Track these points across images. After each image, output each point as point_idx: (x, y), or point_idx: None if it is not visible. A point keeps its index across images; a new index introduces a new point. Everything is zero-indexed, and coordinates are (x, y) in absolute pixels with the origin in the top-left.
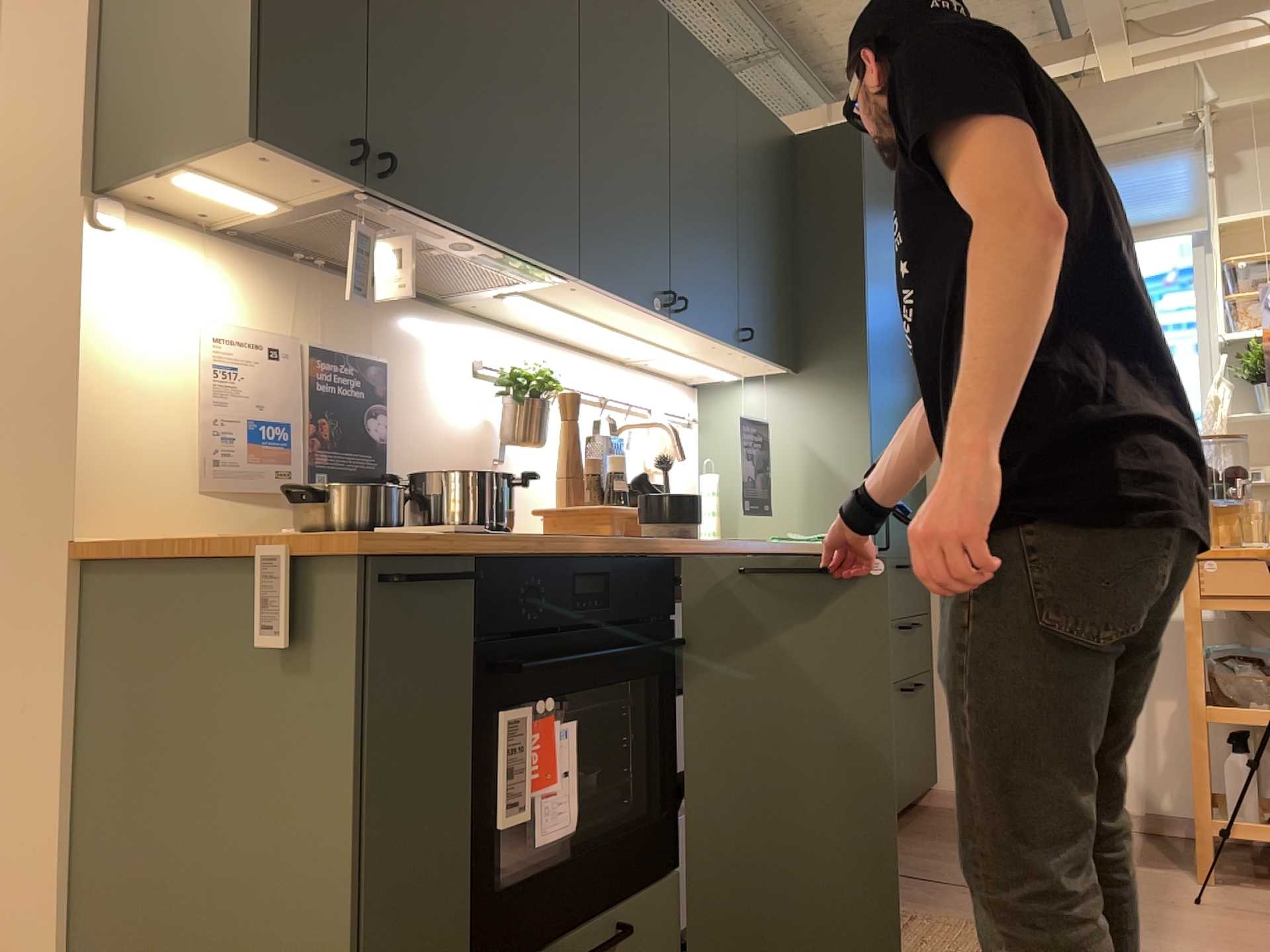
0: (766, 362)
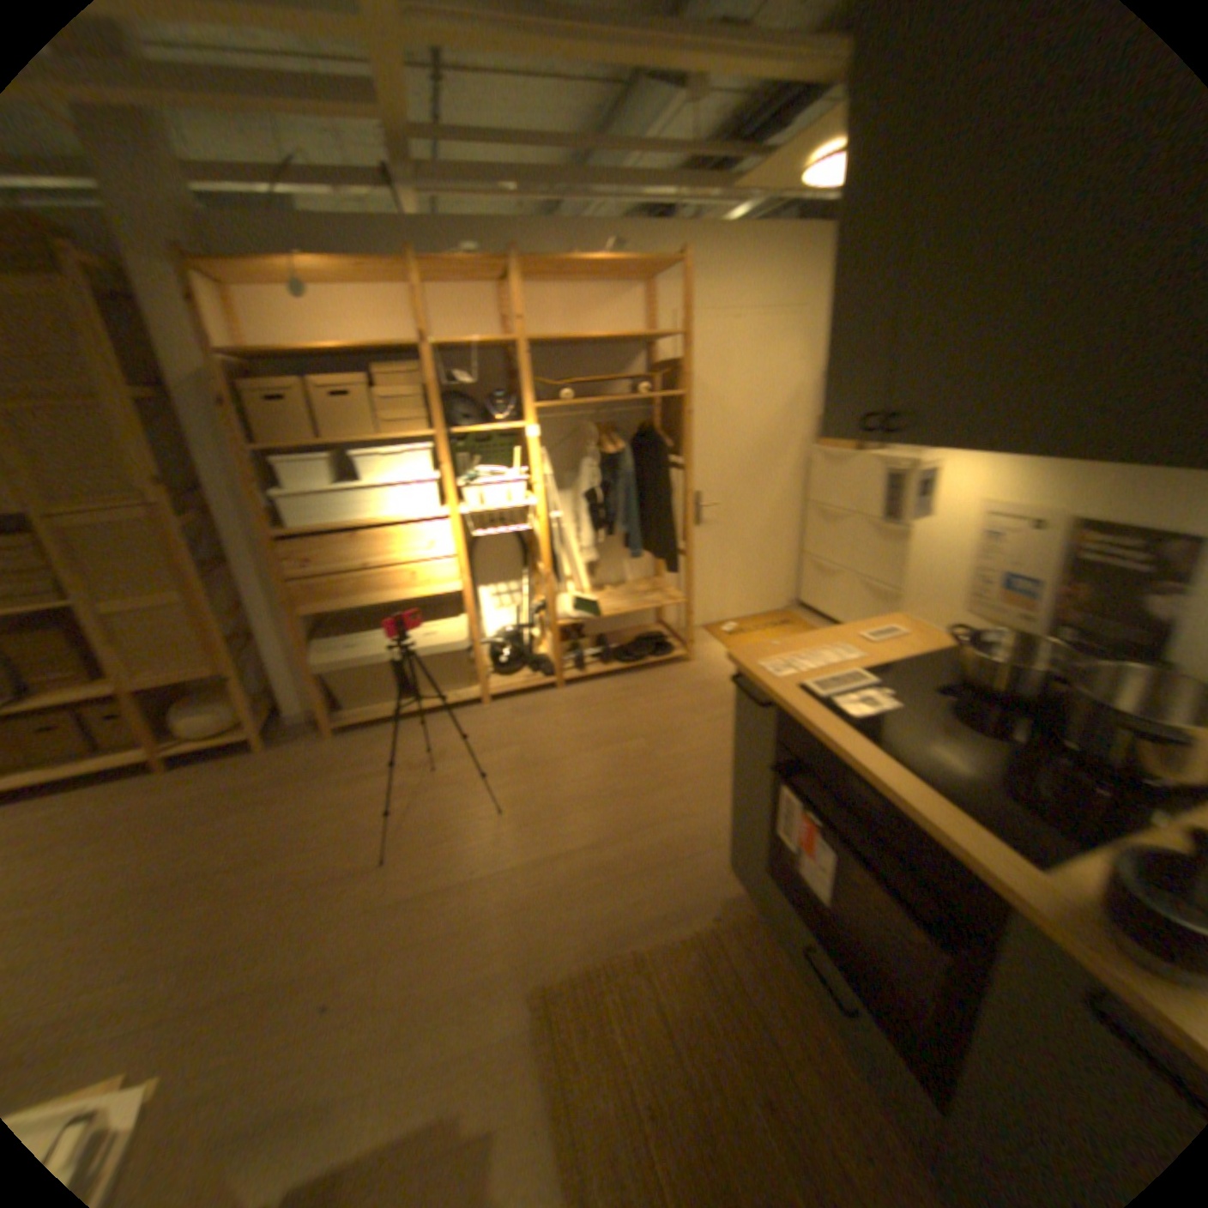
0: None
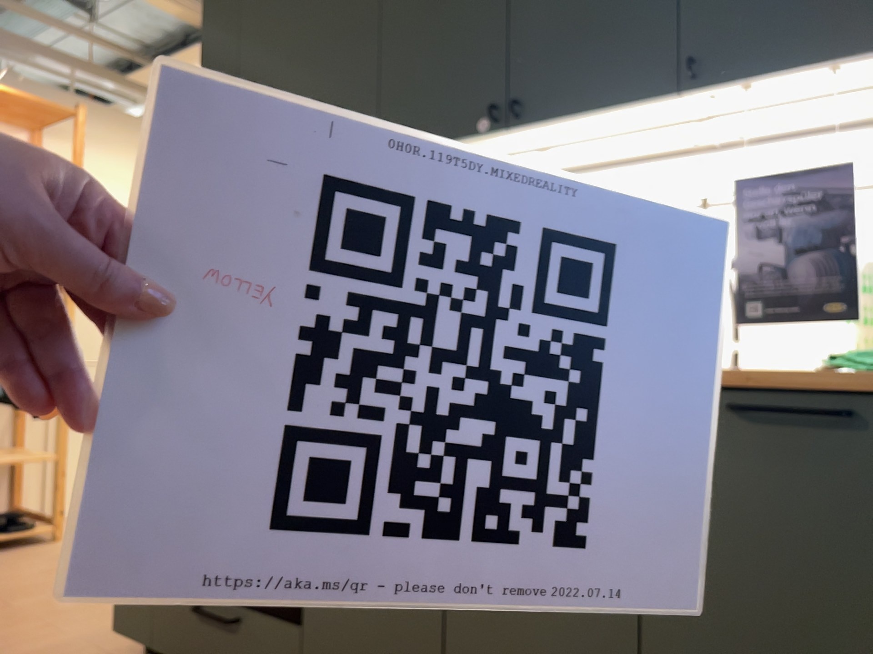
0: (817, 71)
